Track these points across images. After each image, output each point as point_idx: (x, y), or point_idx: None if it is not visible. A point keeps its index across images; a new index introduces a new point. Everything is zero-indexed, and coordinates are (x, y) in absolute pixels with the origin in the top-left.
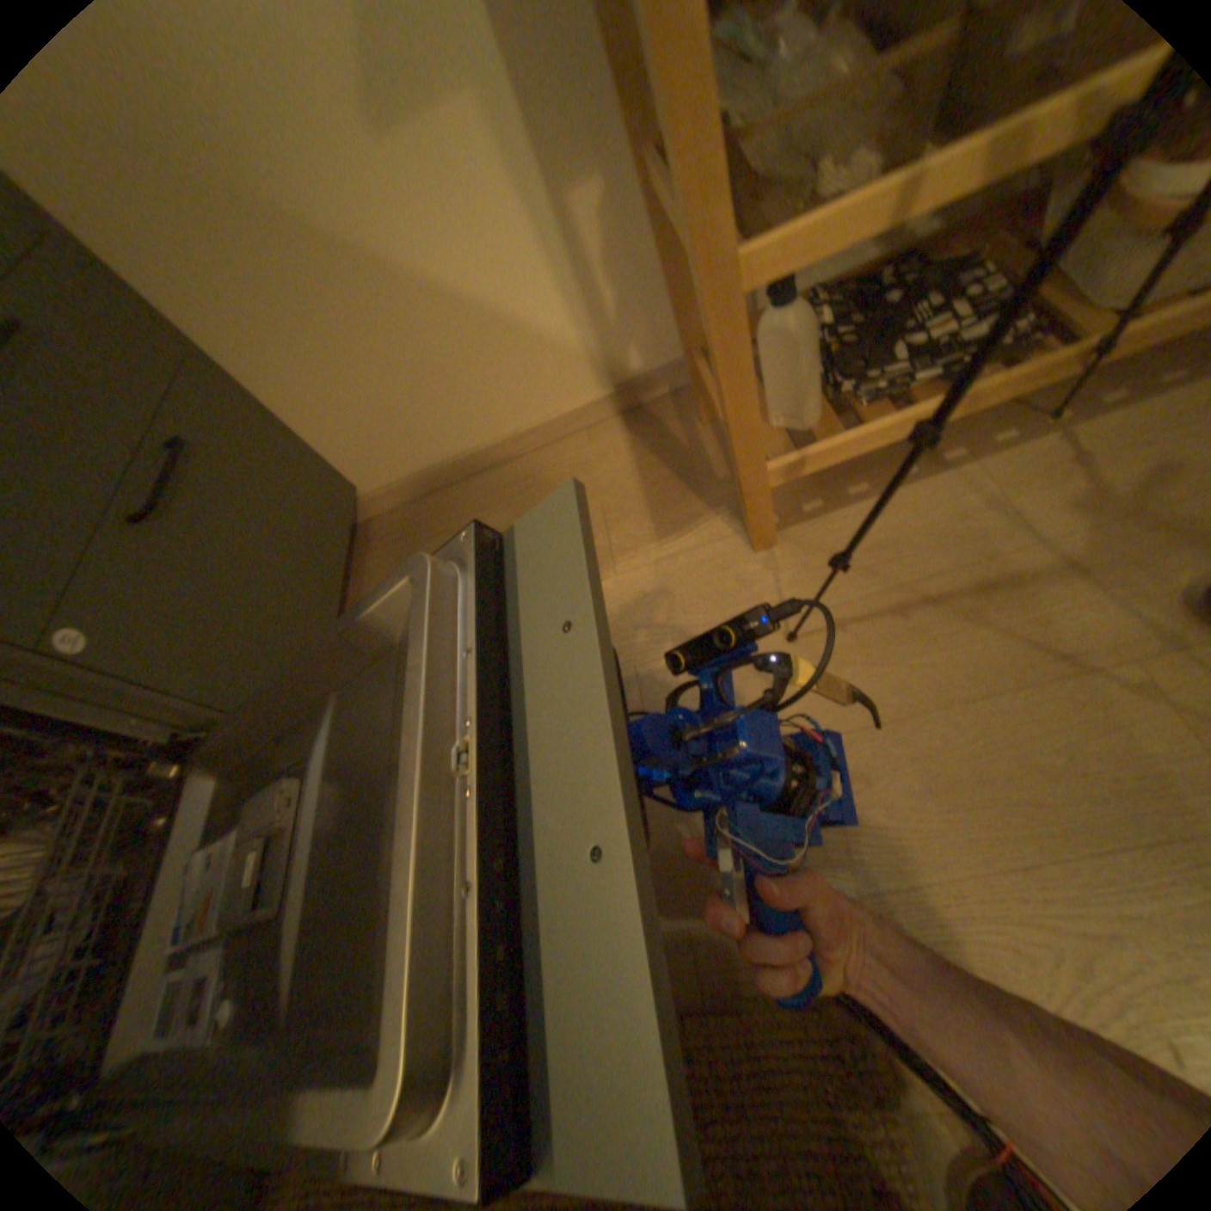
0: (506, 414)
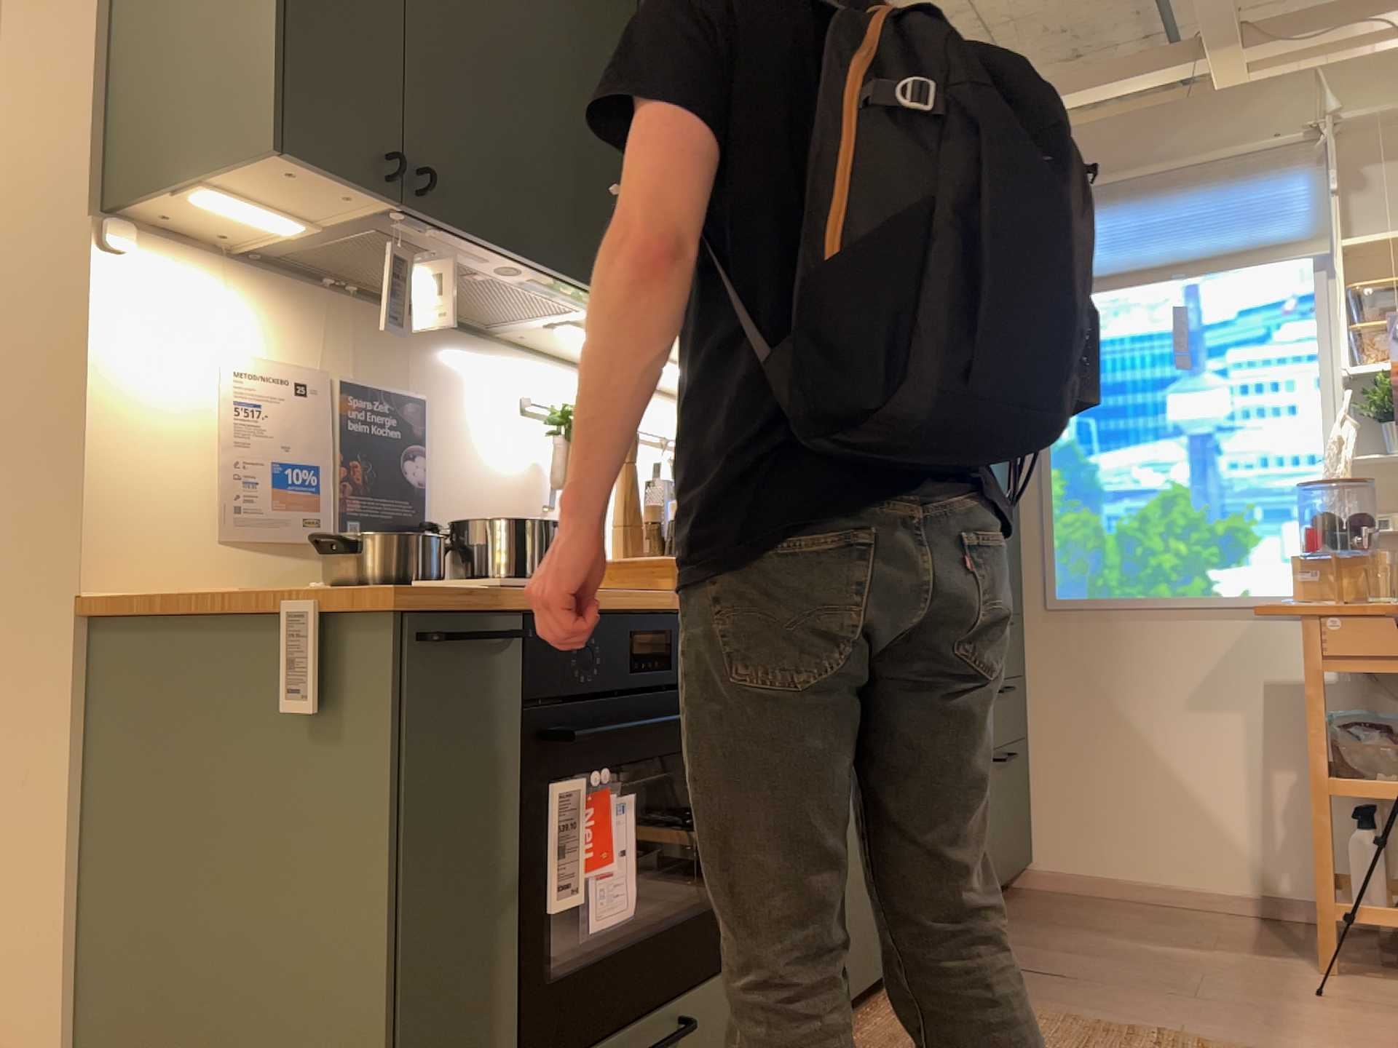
0: (1175, 869)
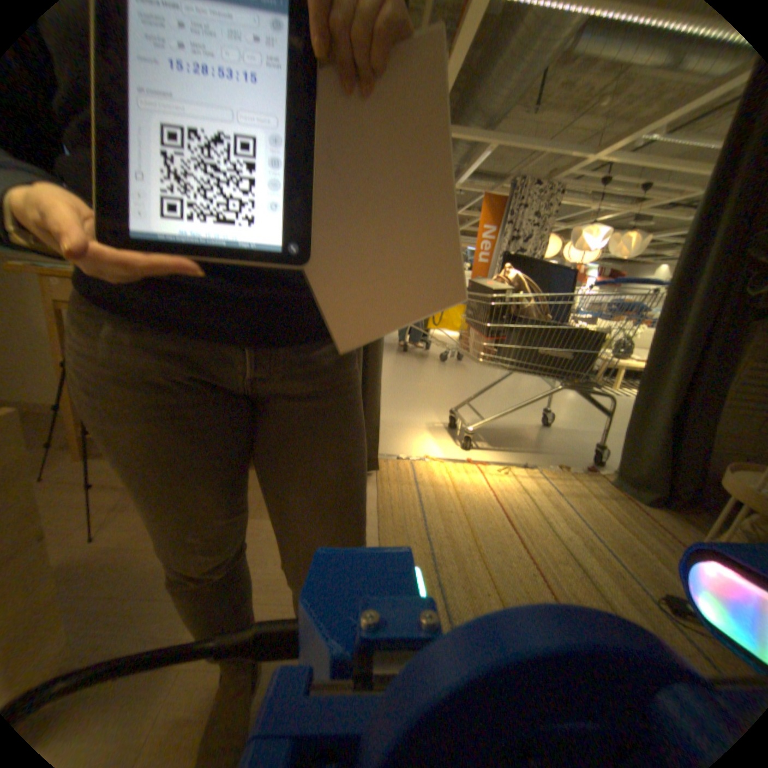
0: None
